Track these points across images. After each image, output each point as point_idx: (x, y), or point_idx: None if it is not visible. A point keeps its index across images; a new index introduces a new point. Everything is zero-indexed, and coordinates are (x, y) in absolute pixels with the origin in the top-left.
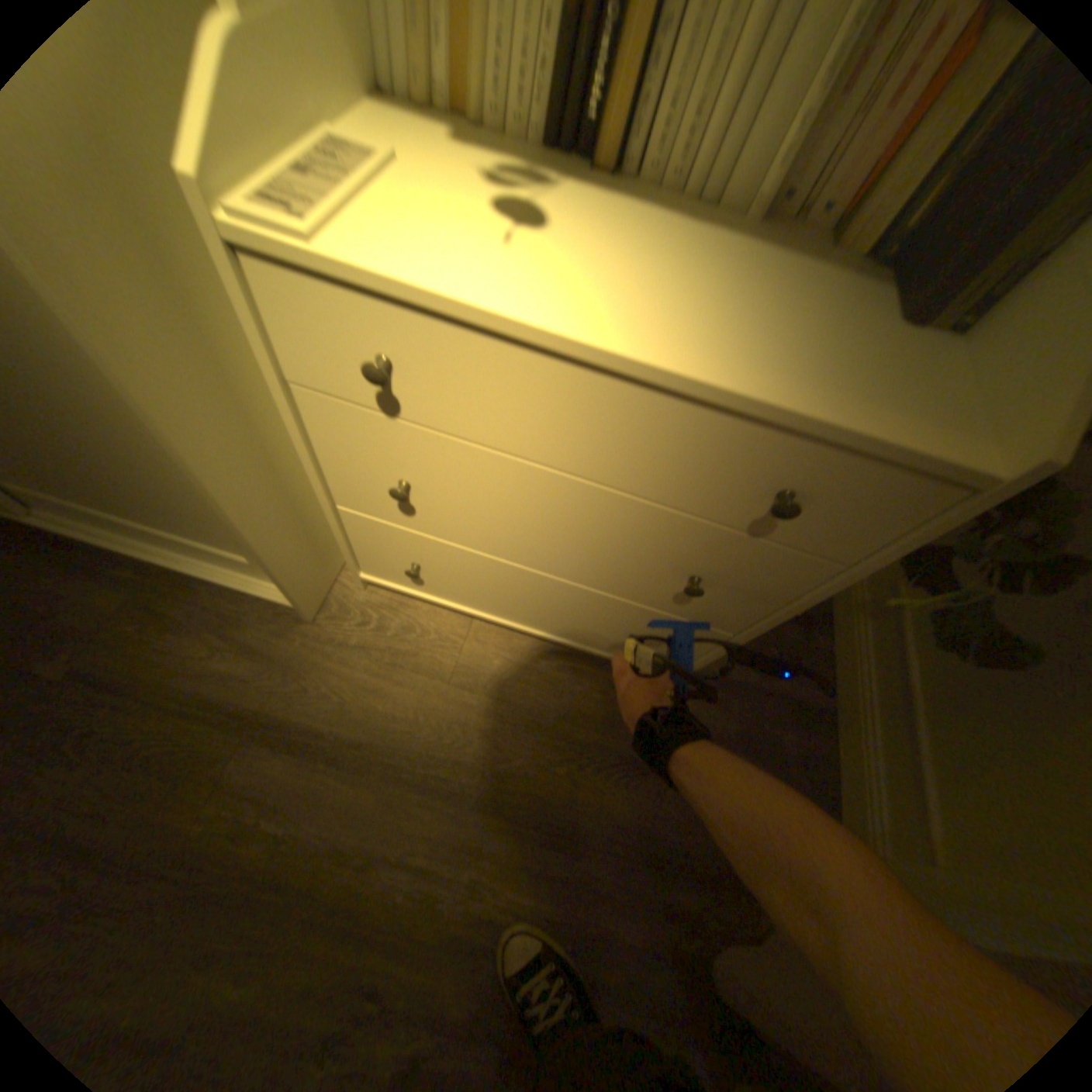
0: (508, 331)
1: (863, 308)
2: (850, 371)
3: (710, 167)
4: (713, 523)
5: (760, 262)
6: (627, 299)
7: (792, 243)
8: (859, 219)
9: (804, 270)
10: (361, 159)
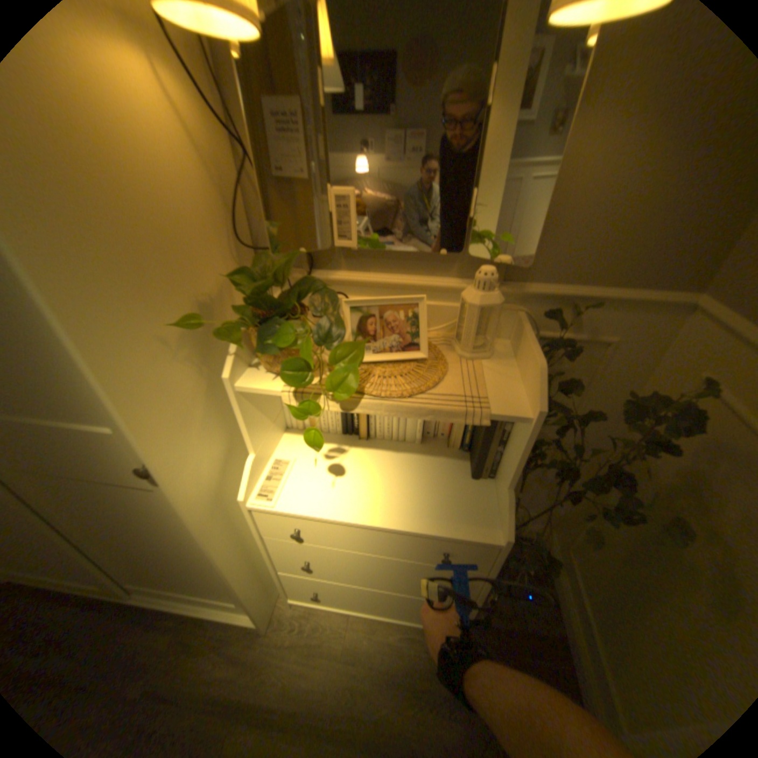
0: (336, 524)
1: (457, 478)
2: (450, 512)
3: (398, 435)
4: (429, 566)
5: (419, 467)
6: (372, 502)
7: (432, 453)
8: (451, 442)
9: (436, 466)
10: (285, 467)
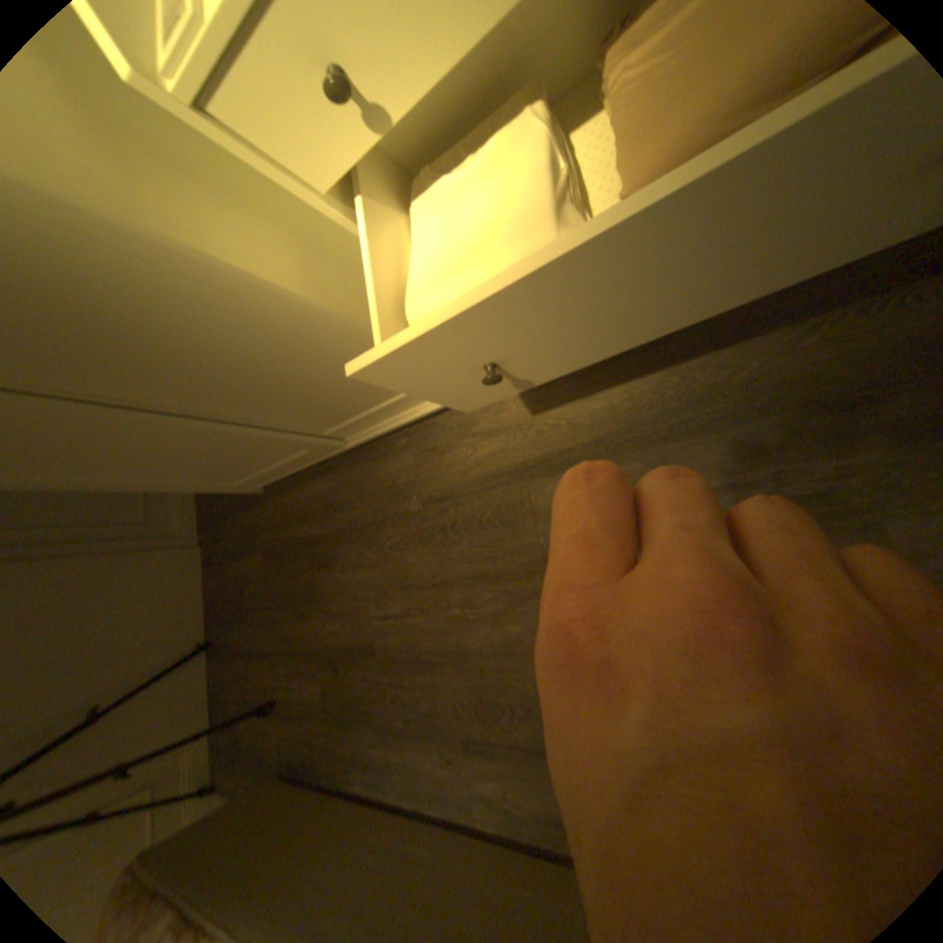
0: None
1: None
2: None
3: None
4: None
5: None
6: None
7: None
8: None
9: None
10: None
